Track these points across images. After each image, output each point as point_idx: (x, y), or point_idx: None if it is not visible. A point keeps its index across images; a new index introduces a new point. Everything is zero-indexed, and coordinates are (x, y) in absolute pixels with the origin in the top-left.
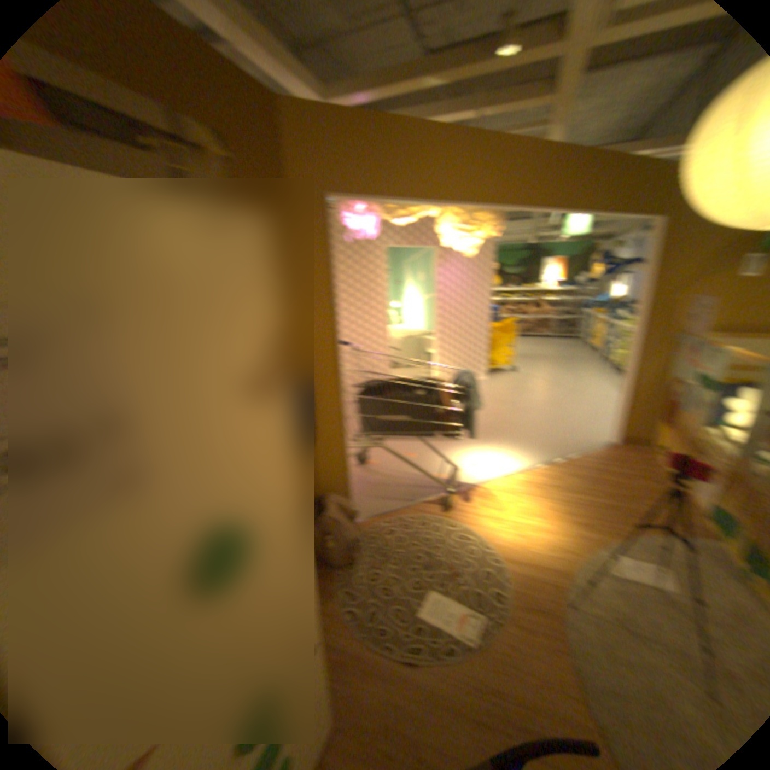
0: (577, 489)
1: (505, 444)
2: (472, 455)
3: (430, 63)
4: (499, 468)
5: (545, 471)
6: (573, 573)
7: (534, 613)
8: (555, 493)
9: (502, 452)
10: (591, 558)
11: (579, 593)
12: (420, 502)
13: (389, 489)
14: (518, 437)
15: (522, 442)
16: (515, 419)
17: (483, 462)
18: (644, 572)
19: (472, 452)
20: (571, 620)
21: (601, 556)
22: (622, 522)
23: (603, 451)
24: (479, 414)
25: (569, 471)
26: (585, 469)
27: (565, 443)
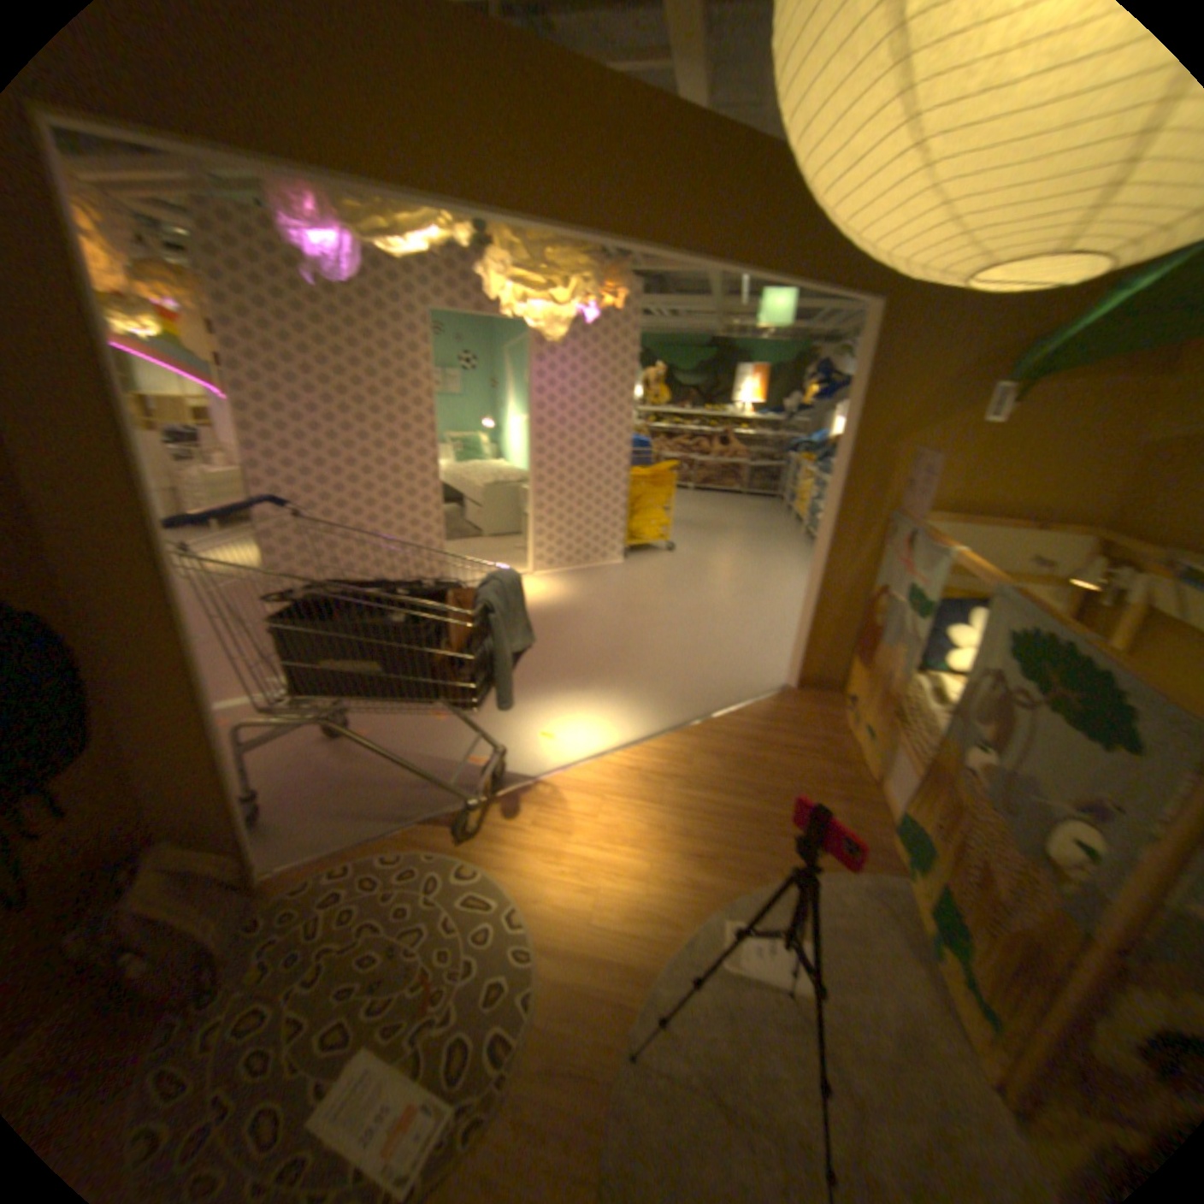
0: (707, 778)
1: (611, 689)
2: (547, 713)
3: None
4: (587, 738)
5: (662, 744)
6: (653, 968)
7: (553, 1077)
8: (669, 788)
9: (602, 705)
10: (694, 929)
11: (652, 1016)
12: (414, 819)
13: (356, 796)
14: (637, 674)
15: (642, 684)
16: (642, 640)
17: (562, 726)
18: (775, 954)
19: (550, 706)
20: (619, 1088)
21: (710, 925)
22: (764, 845)
23: (766, 701)
24: (586, 629)
25: (704, 741)
26: (730, 736)
27: (711, 686)
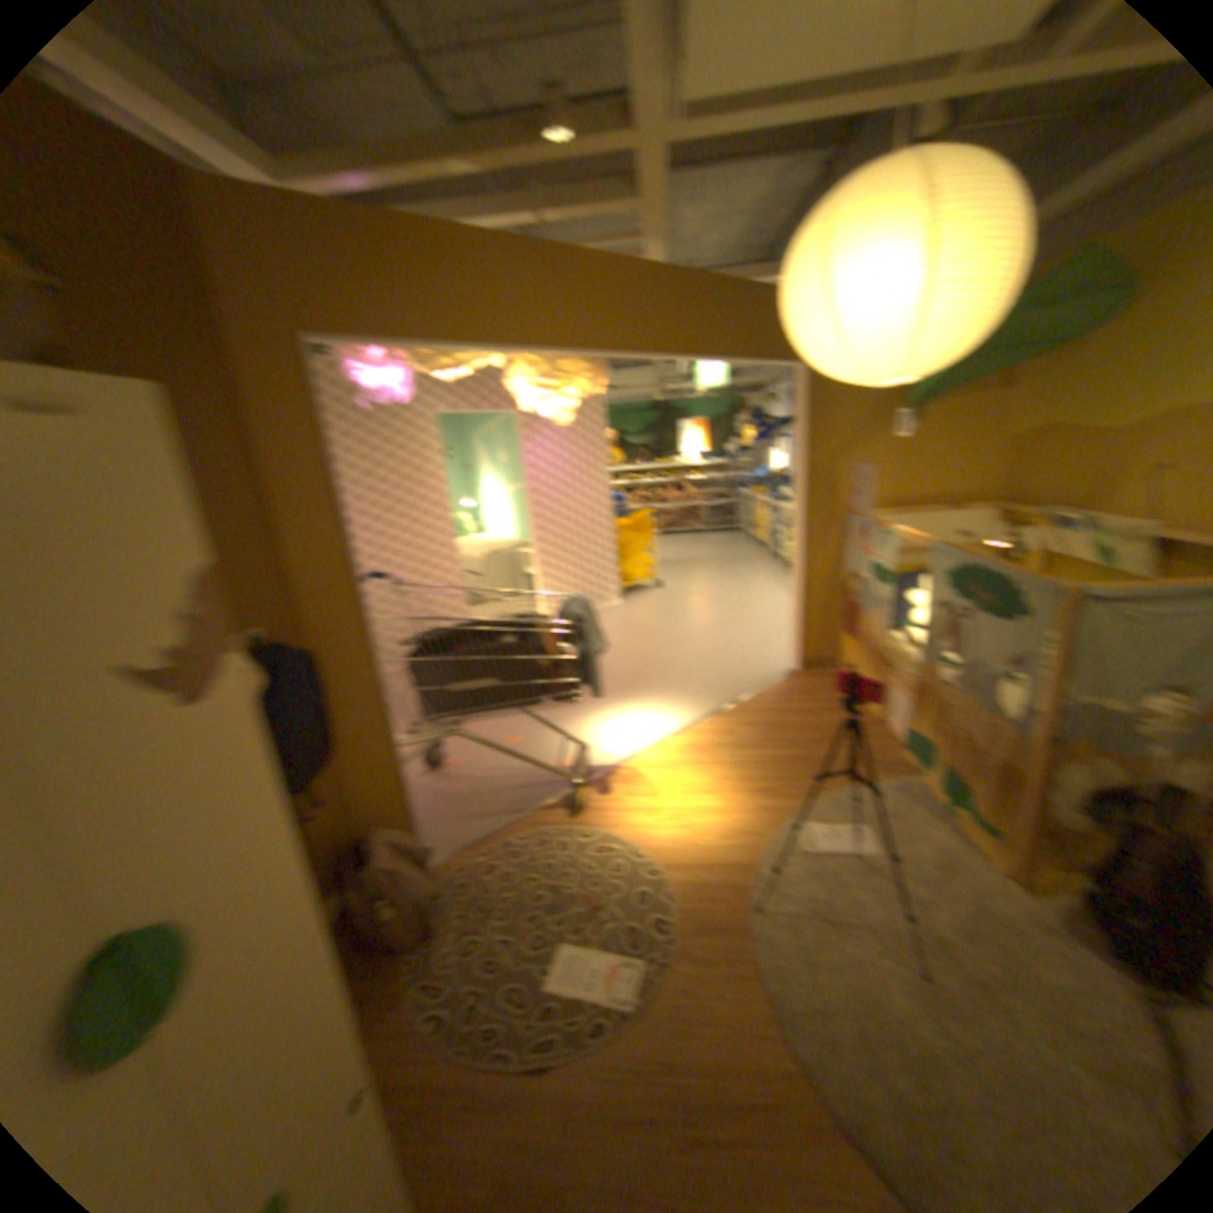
0: (752, 743)
1: (653, 697)
2: (607, 722)
3: (461, 138)
4: (647, 734)
5: (709, 727)
6: (755, 863)
7: (708, 934)
8: (725, 755)
9: (649, 709)
10: (776, 835)
11: (765, 888)
12: (534, 810)
13: (482, 801)
14: (670, 683)
15: (676, 689)
16: (664, 658)
17: (624, 729)
18: (840, 838)
19: (607, 717)
20: (757, 929)
21: (788, 830)
22: (810, 777)
23: (780, 684)
24: (613, 659)
25: (741, 719)
26: (760, 713)
27: (733, 681)
